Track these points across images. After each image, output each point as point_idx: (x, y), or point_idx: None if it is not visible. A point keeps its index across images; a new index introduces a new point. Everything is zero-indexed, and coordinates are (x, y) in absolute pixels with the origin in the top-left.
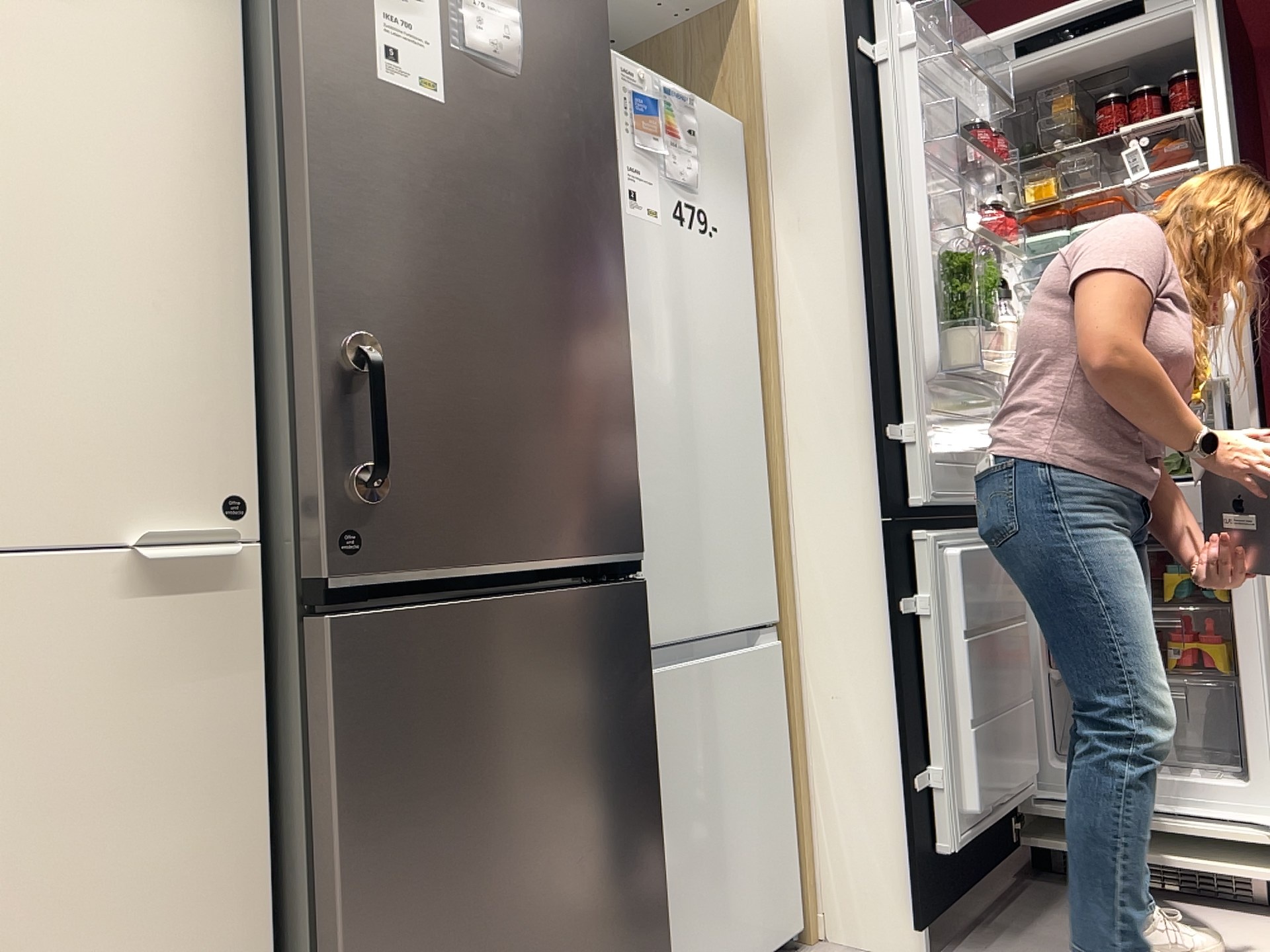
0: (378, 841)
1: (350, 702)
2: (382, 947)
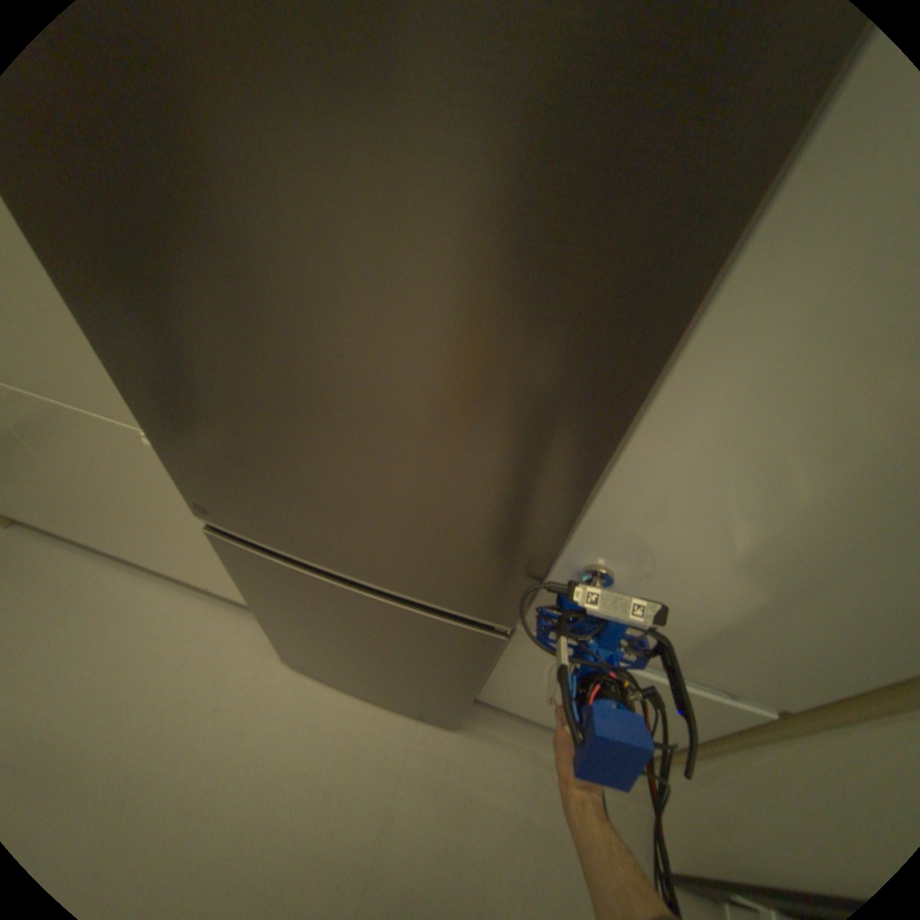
0: (260, 601)
1: (229, 560)
2: (271, 622)
